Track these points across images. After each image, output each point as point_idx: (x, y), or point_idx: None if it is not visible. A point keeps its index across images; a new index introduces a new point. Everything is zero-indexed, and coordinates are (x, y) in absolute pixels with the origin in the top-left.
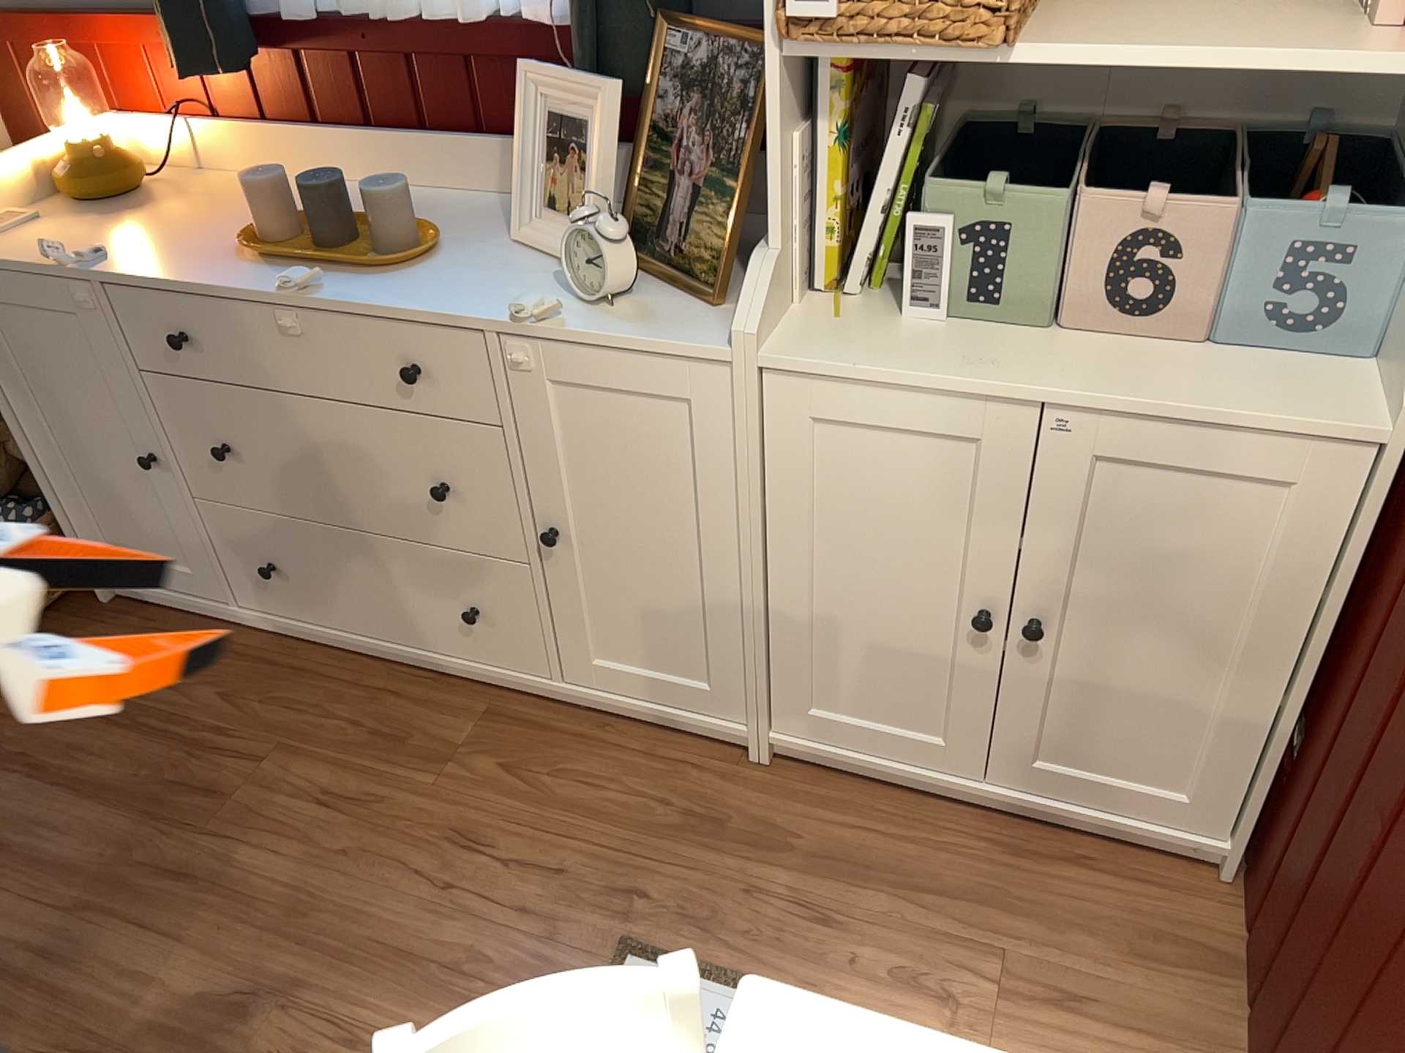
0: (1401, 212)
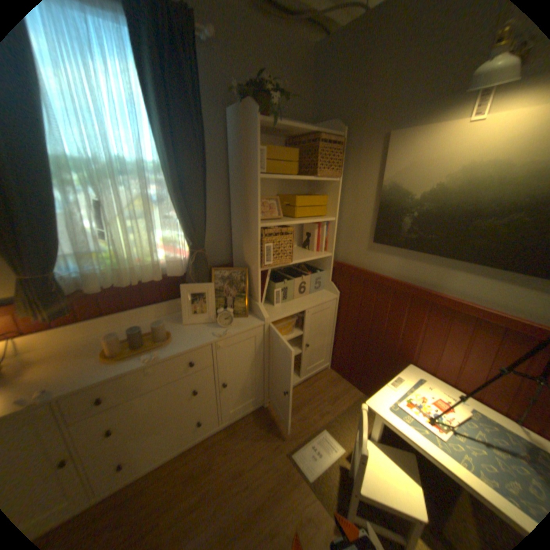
0: (322, 271)
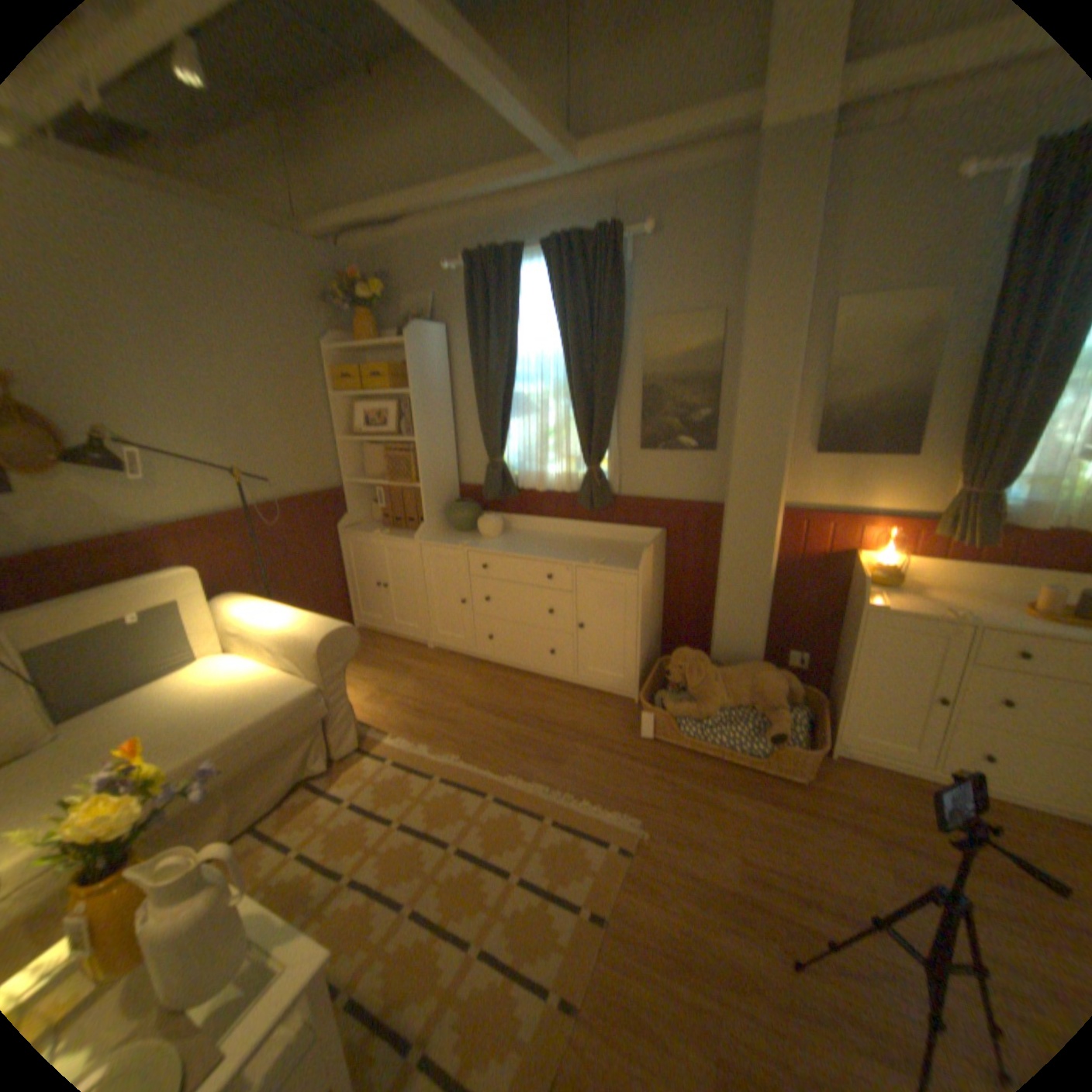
0: None
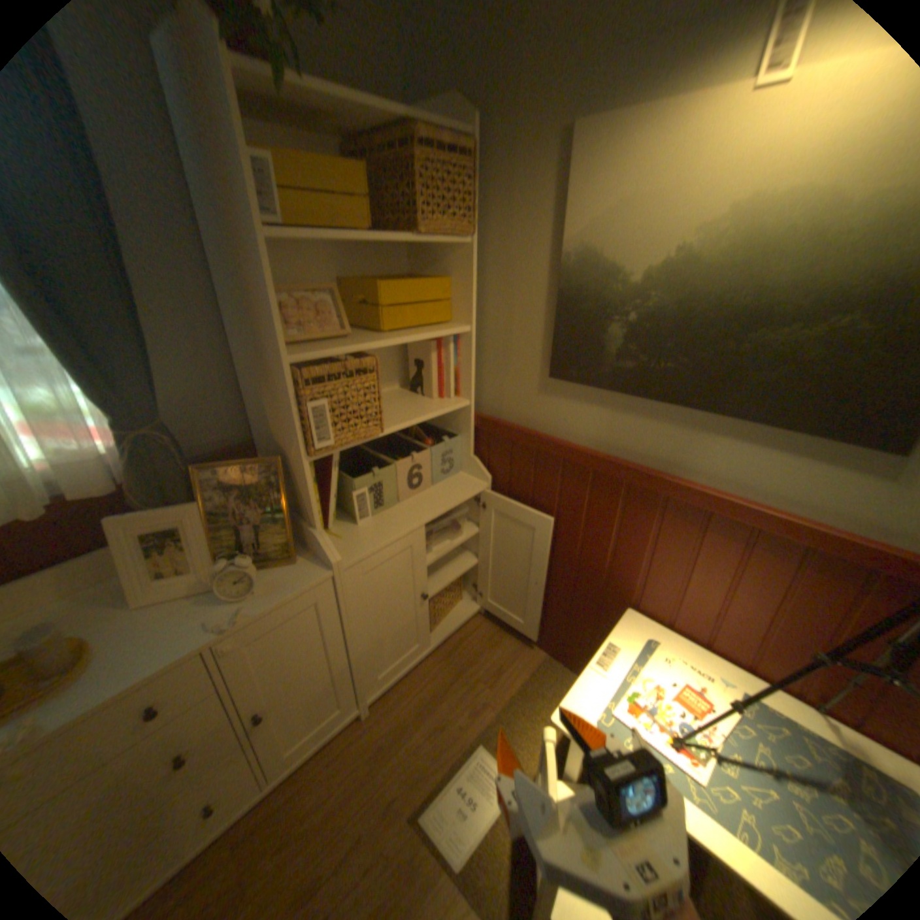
0: (455, 436)
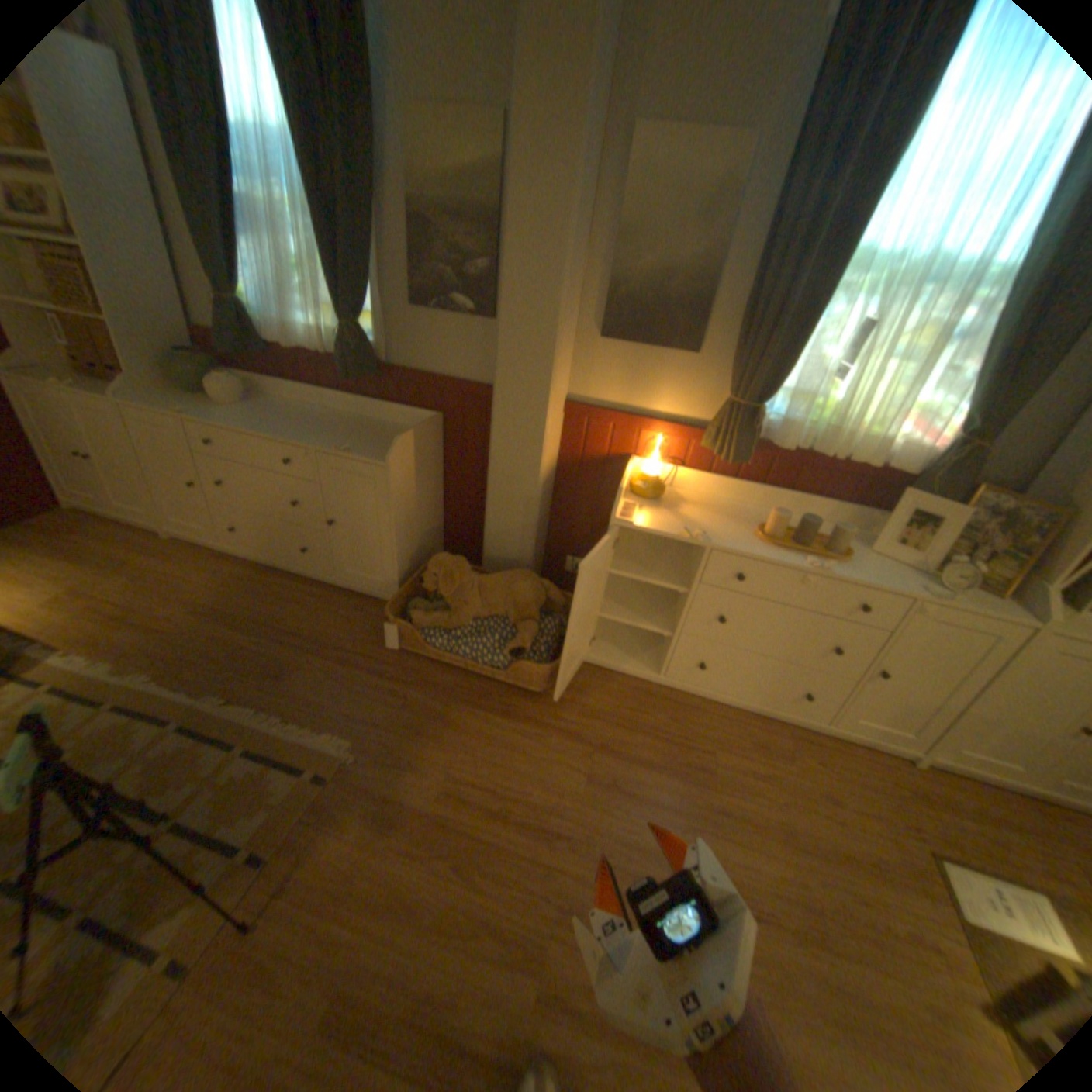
0: None
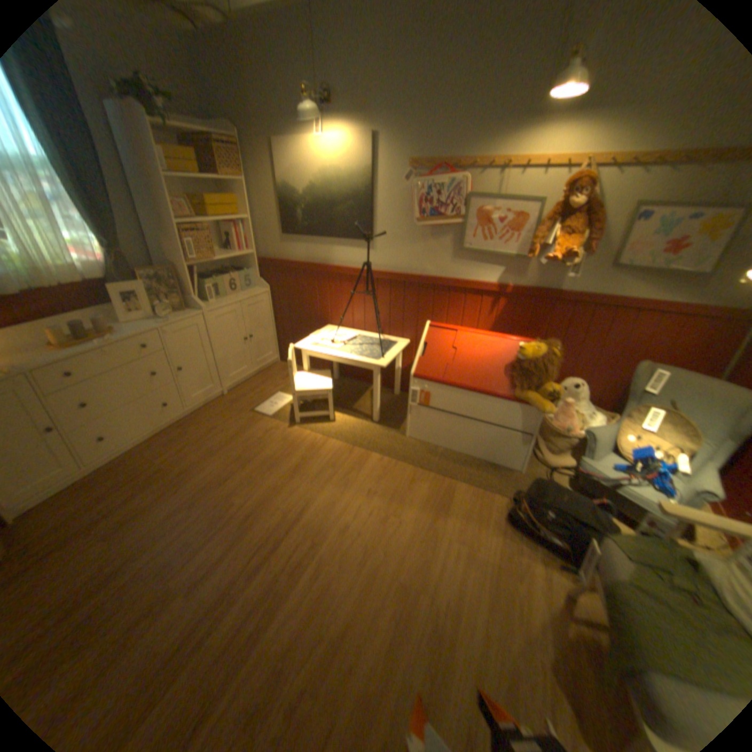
0: (249, 269)
